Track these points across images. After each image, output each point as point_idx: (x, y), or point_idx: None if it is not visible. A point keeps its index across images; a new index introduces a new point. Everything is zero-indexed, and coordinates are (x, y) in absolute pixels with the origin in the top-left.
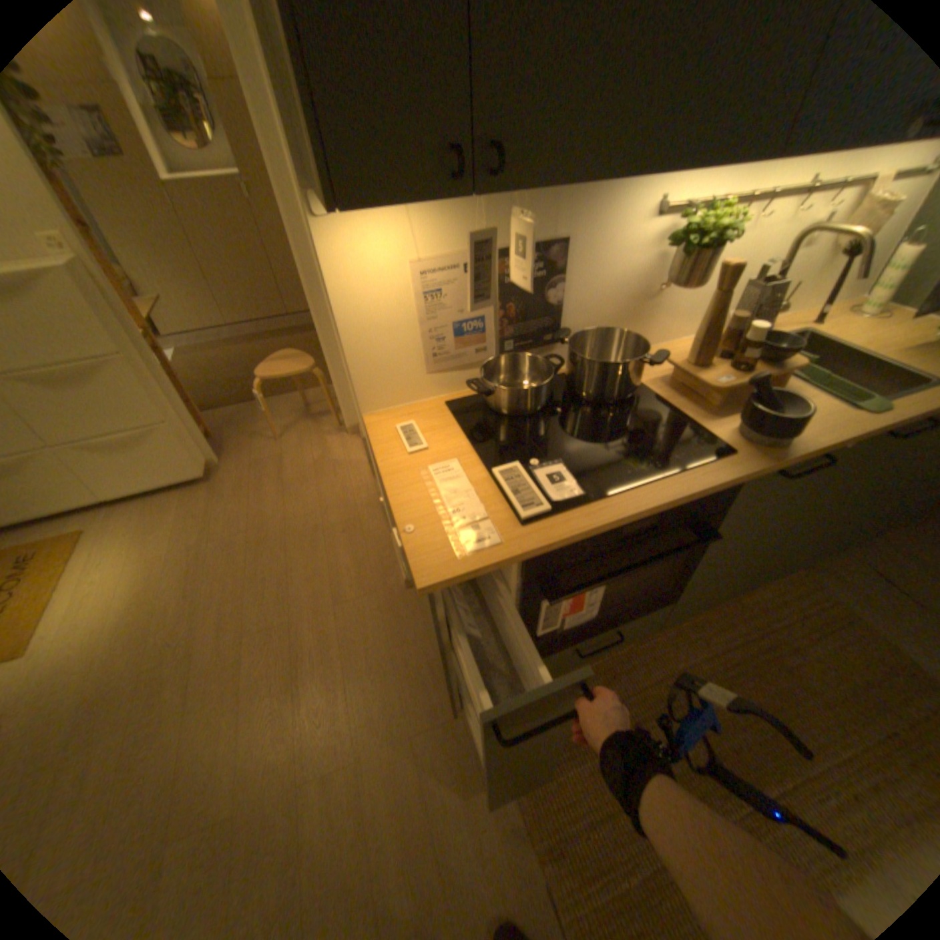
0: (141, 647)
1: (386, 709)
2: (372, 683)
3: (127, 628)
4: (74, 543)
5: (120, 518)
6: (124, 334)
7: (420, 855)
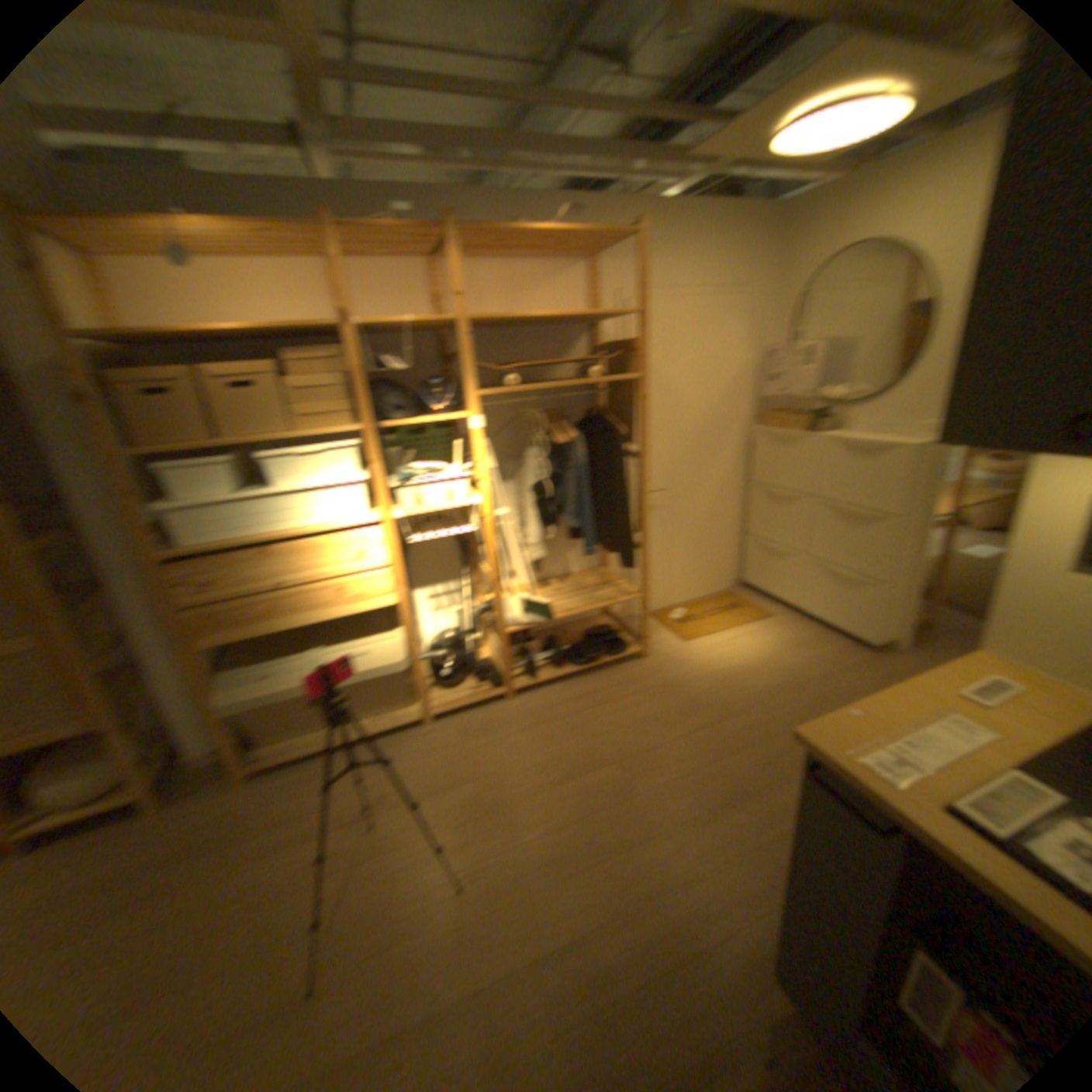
0: (718, 690)
1: (757, 901)
2: (776, 879)
3: (726, 676)
4: (765, 617)
5: (800, 626)
6: (925, 505)
7: (652, 966)
